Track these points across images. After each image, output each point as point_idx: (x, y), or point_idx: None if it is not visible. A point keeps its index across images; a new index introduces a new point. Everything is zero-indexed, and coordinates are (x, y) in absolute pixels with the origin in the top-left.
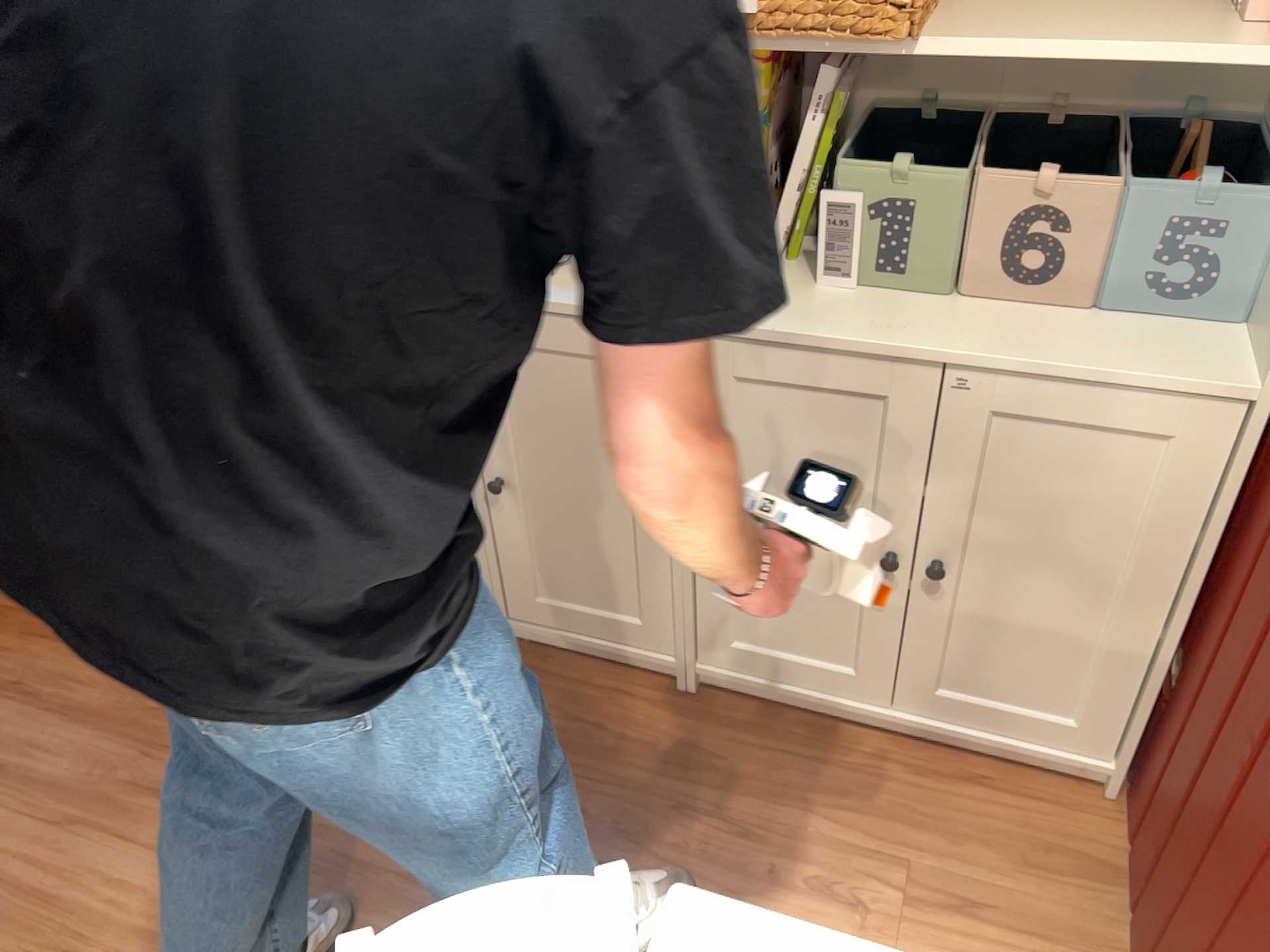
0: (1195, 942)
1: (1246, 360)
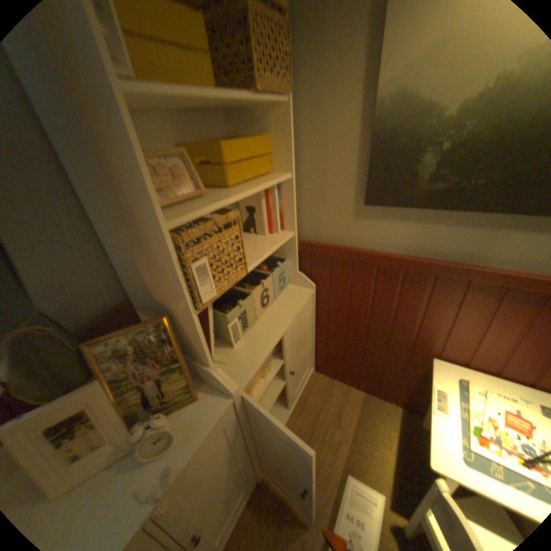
0: (379, 367)
1: (304, 286)
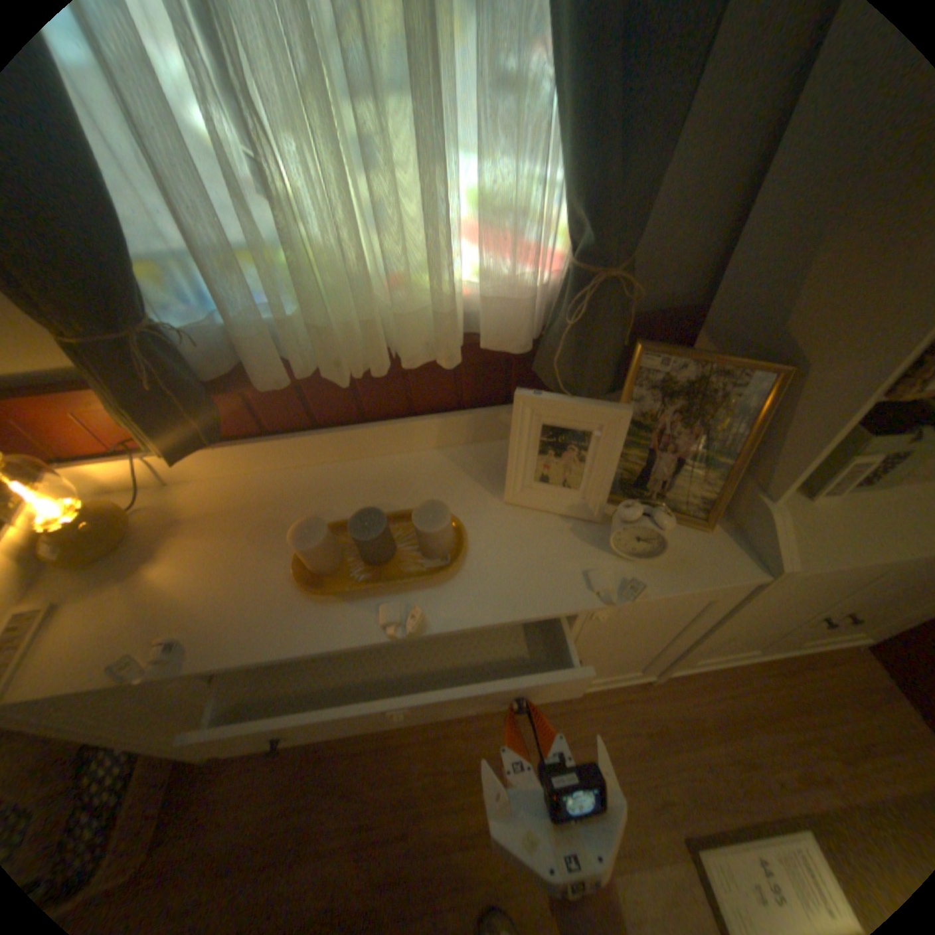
0: None
1: None
